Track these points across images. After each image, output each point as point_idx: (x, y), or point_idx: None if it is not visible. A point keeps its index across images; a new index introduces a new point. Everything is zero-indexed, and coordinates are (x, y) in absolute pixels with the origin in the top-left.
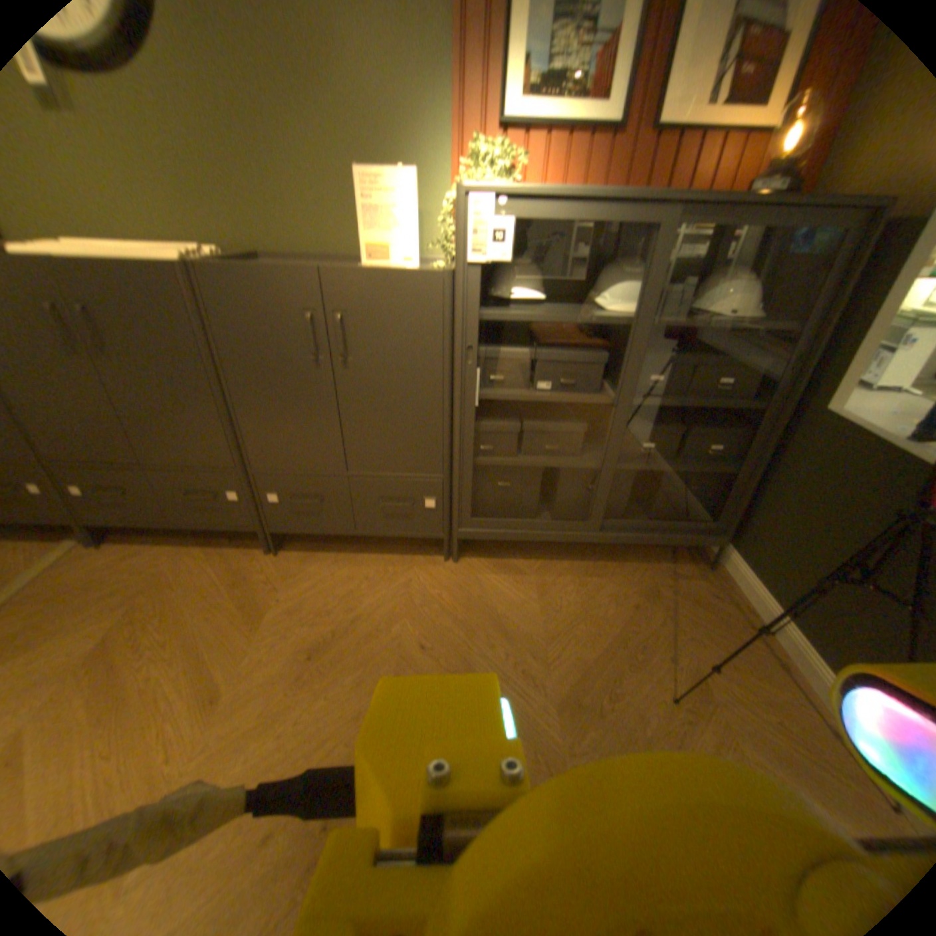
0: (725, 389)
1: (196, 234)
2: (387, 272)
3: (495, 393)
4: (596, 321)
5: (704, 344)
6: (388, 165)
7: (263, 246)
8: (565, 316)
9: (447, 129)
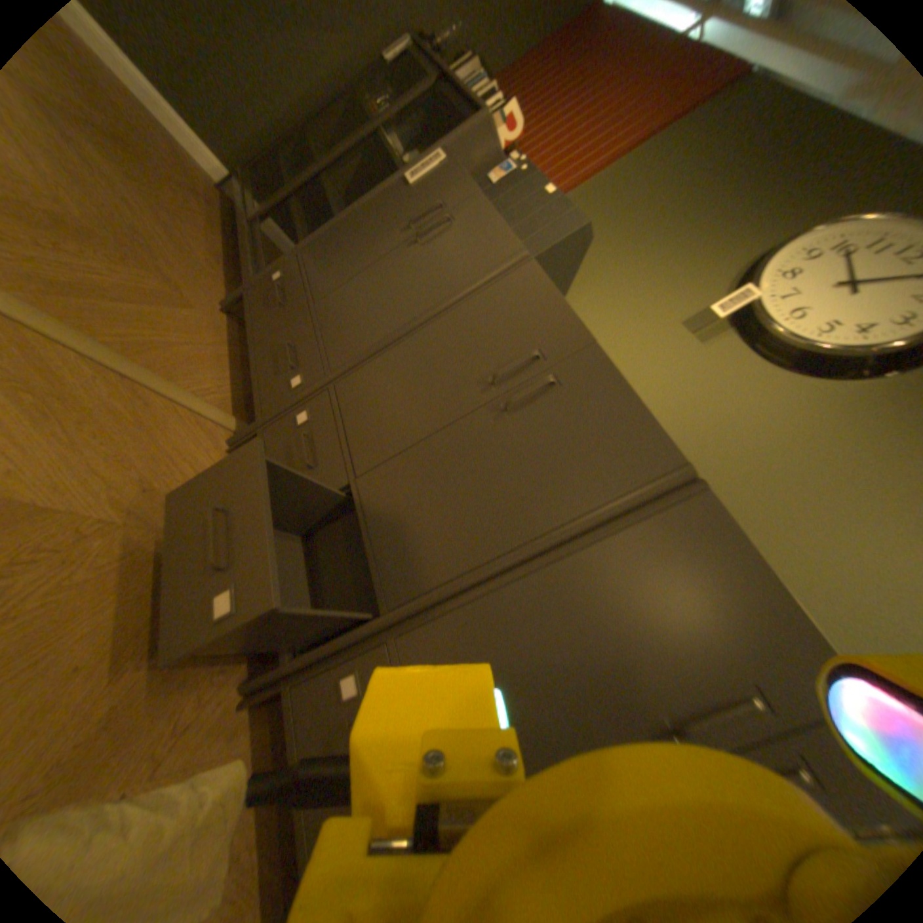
0: None
1: None
2: None
3: None
4: None
5: None
6: None
7: None
8: None
9: None
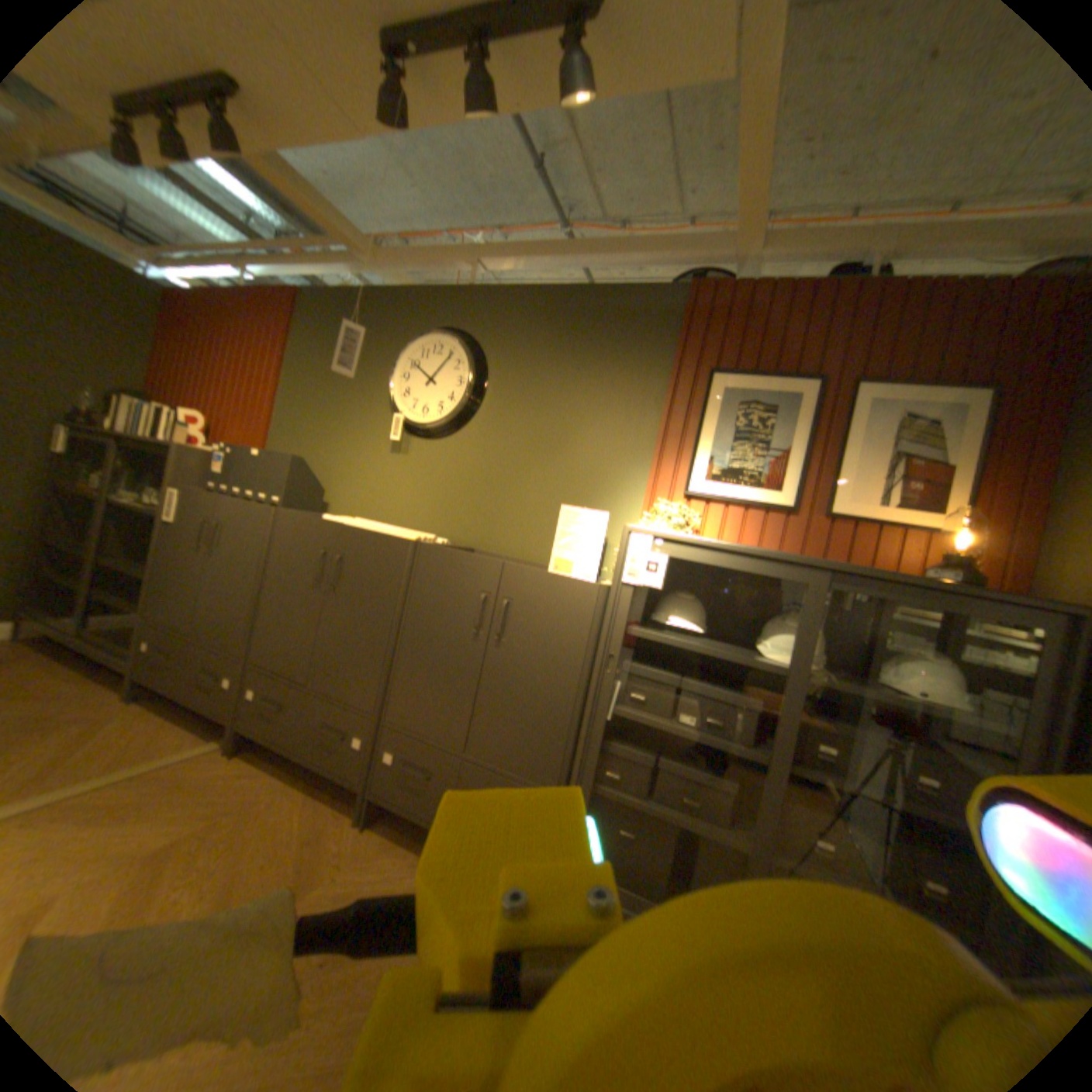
0: (928, 795)
1: (438, 531)
2: (553, 577)
3: (630, 713)
4: (746, 664)
5: (897, 730)
6: (586, 509)
7: (480, 547)
8: (711, 651)
9: (641, 494)
